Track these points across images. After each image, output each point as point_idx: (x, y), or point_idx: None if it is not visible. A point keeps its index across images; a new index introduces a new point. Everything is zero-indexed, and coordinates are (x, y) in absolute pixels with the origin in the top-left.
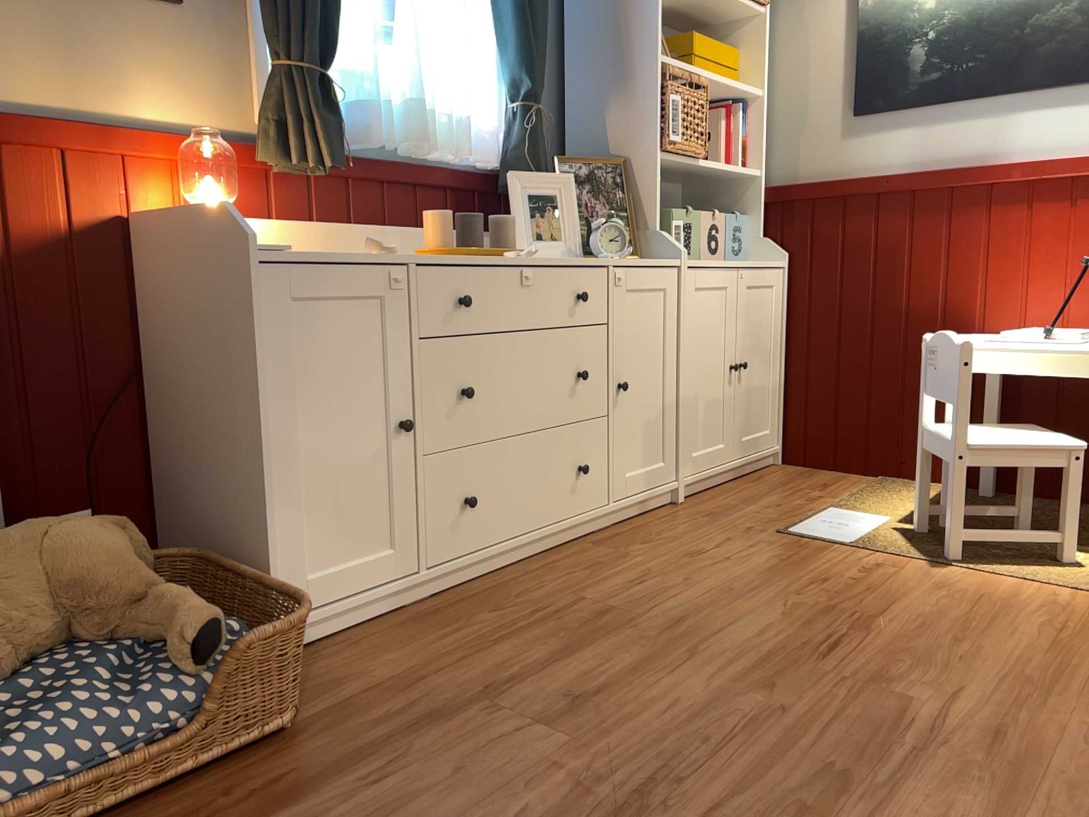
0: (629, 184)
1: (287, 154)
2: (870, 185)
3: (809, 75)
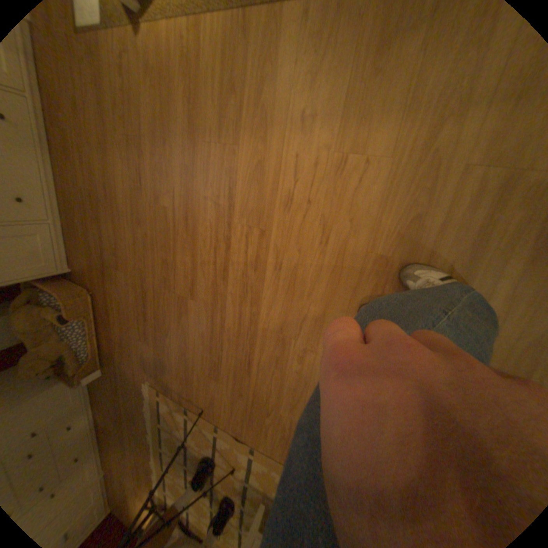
0: None
1: None
2: None
3: None
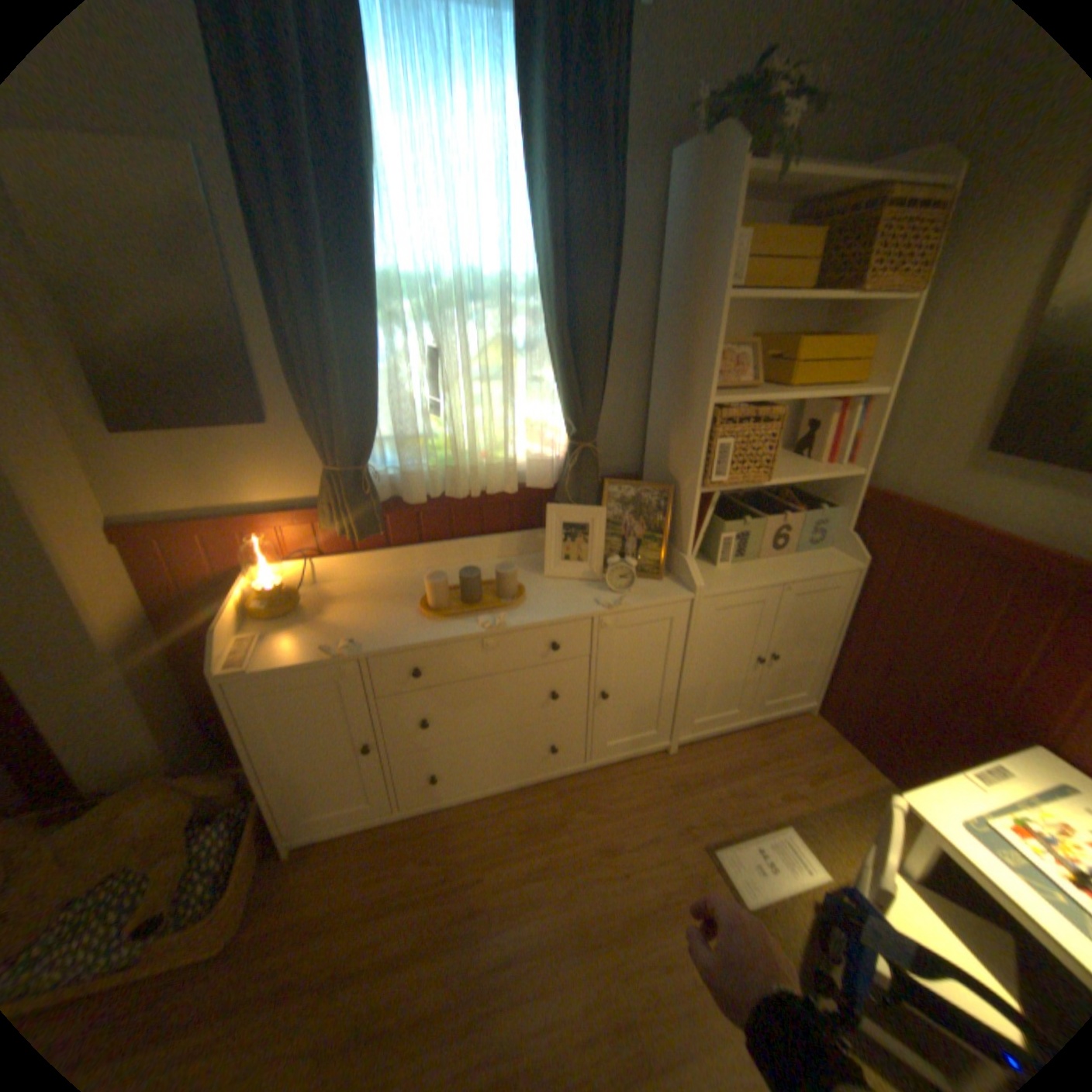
0: (676, 503)
1: (340, 523)
2: (980, 535)
3: (956, 379)
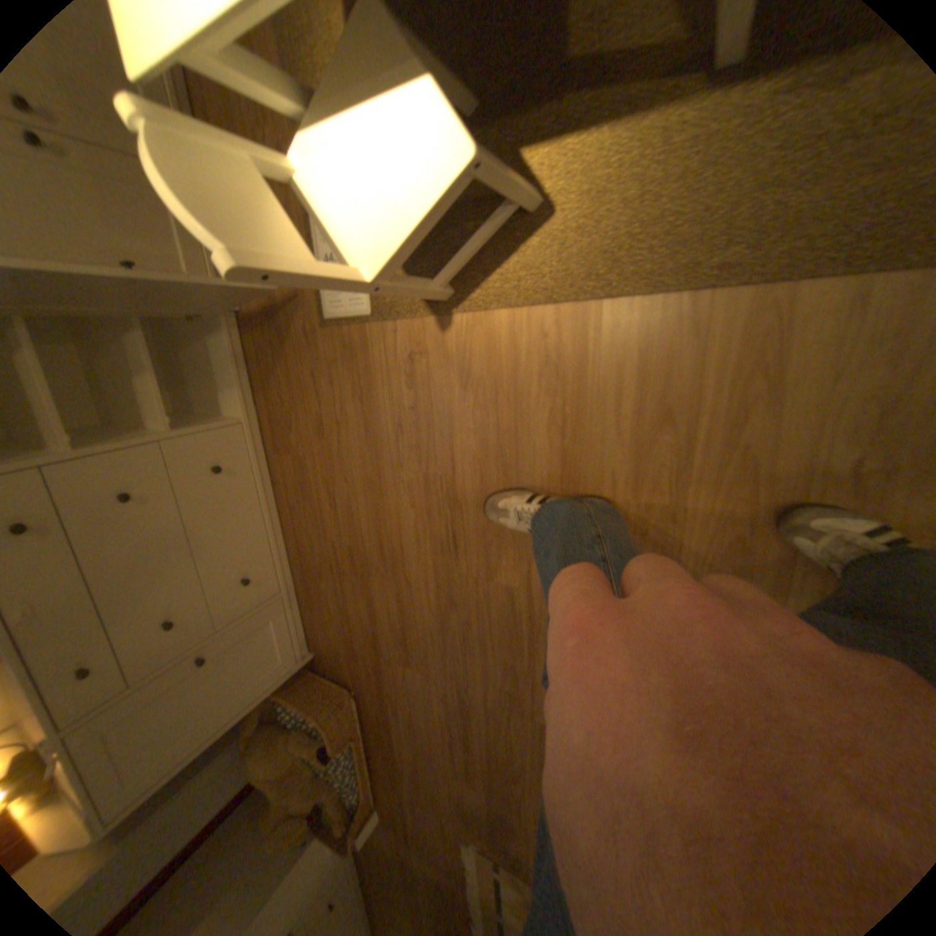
0: None
1: None
2: None
3: None
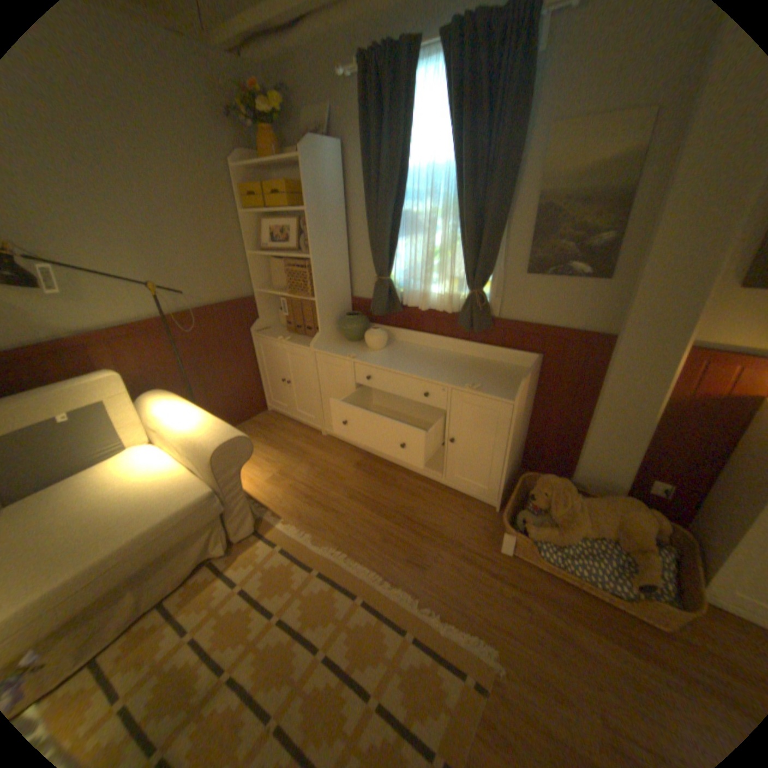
0: None
1: None
2: None
3: None
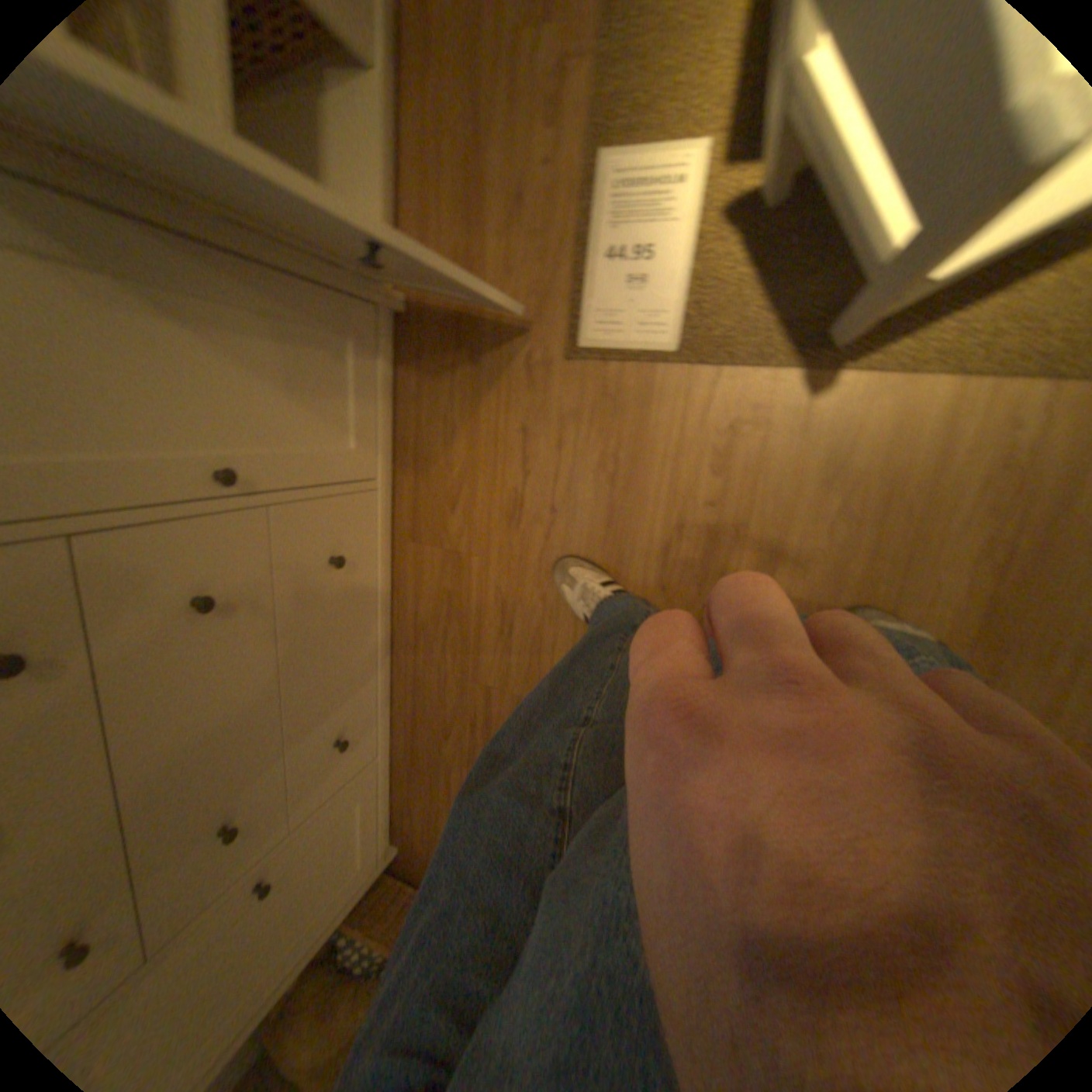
0: None
1: None
2: None
3: None
